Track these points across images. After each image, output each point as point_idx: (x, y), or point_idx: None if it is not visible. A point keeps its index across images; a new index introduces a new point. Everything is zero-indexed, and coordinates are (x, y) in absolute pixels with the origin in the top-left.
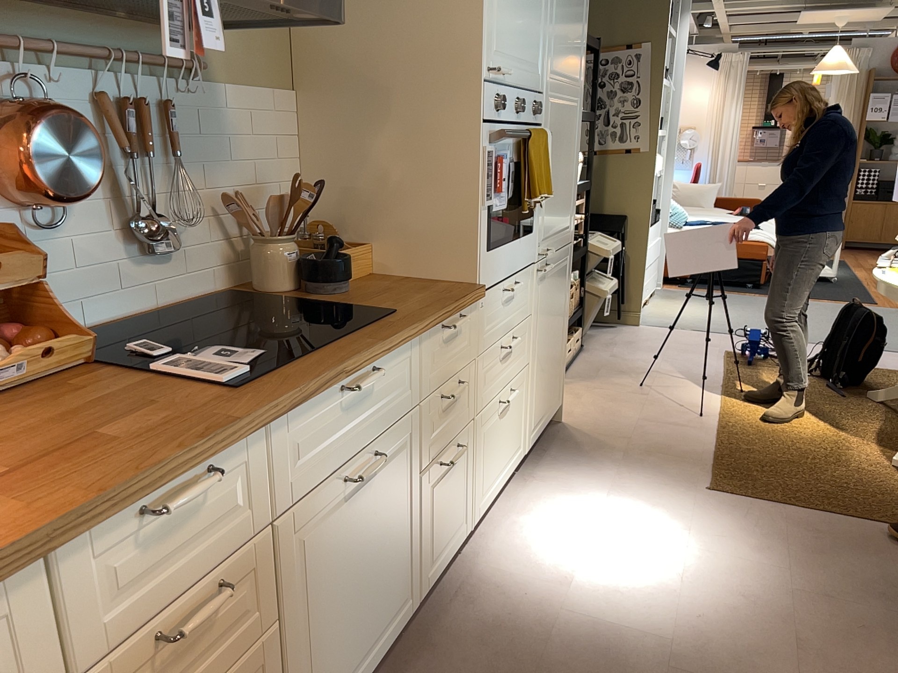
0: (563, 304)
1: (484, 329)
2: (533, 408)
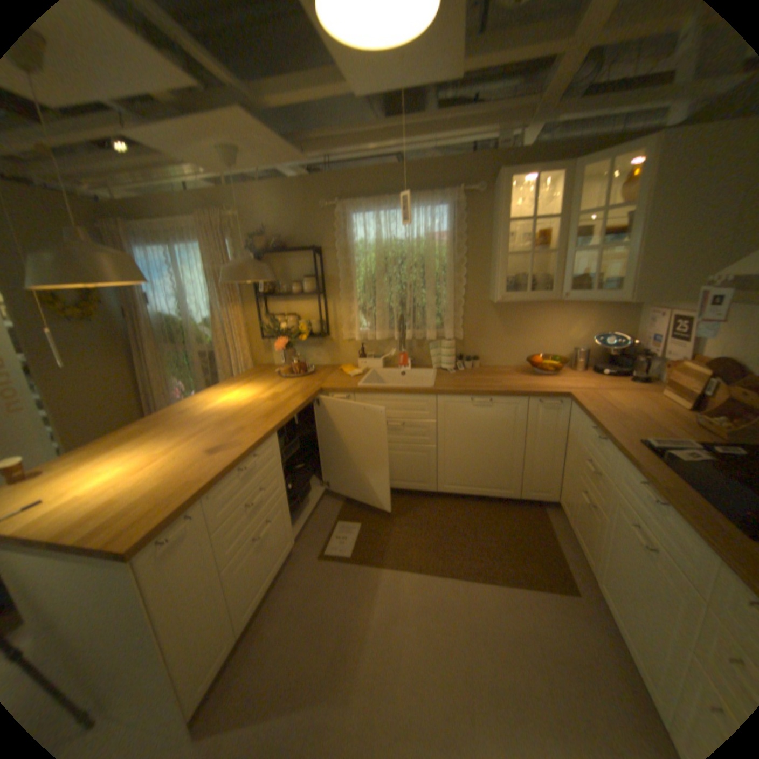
0: None
1: None
2: None
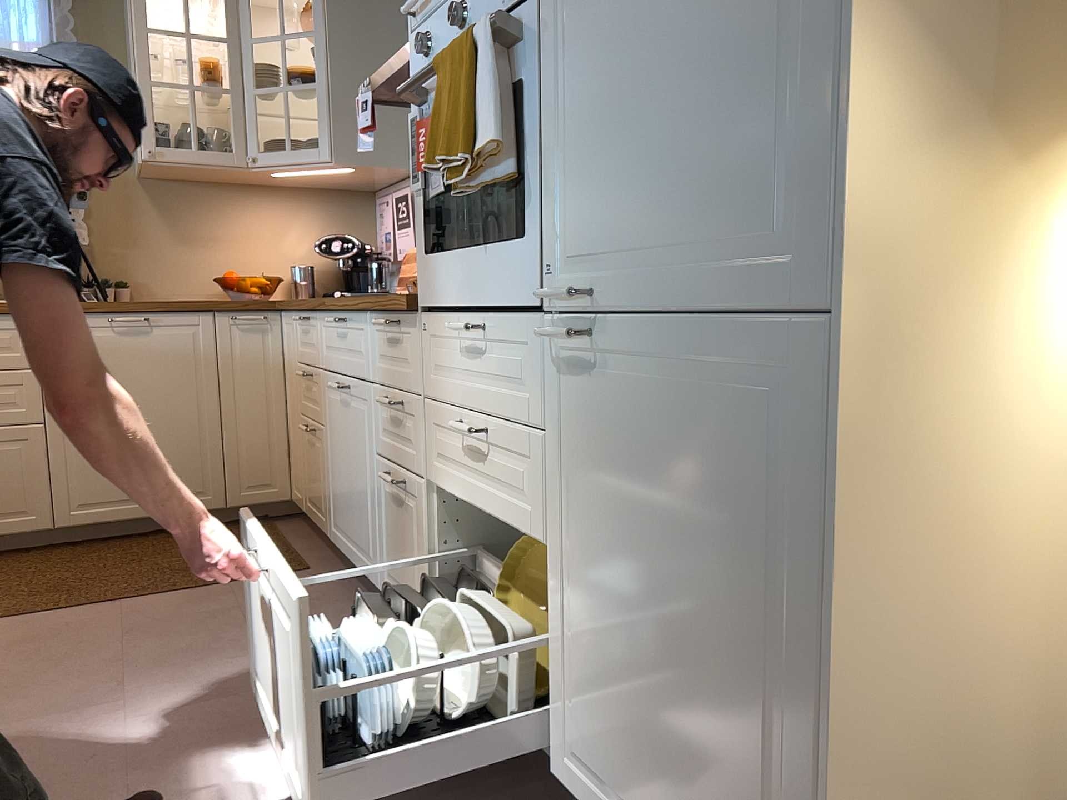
0: (763, 563)
1: (431, 366)
2: (577, 702)
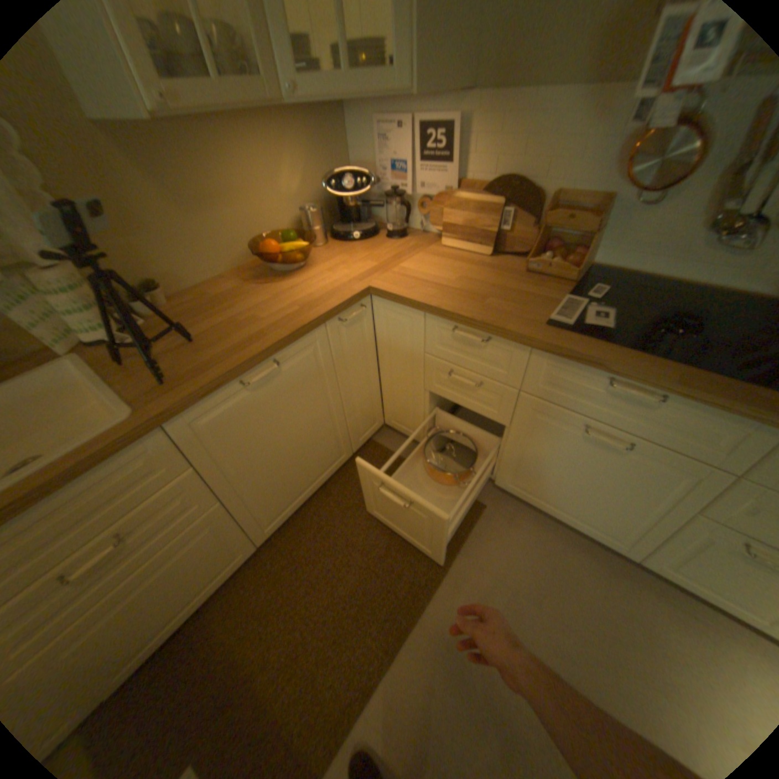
0: None
1: None
2: None
